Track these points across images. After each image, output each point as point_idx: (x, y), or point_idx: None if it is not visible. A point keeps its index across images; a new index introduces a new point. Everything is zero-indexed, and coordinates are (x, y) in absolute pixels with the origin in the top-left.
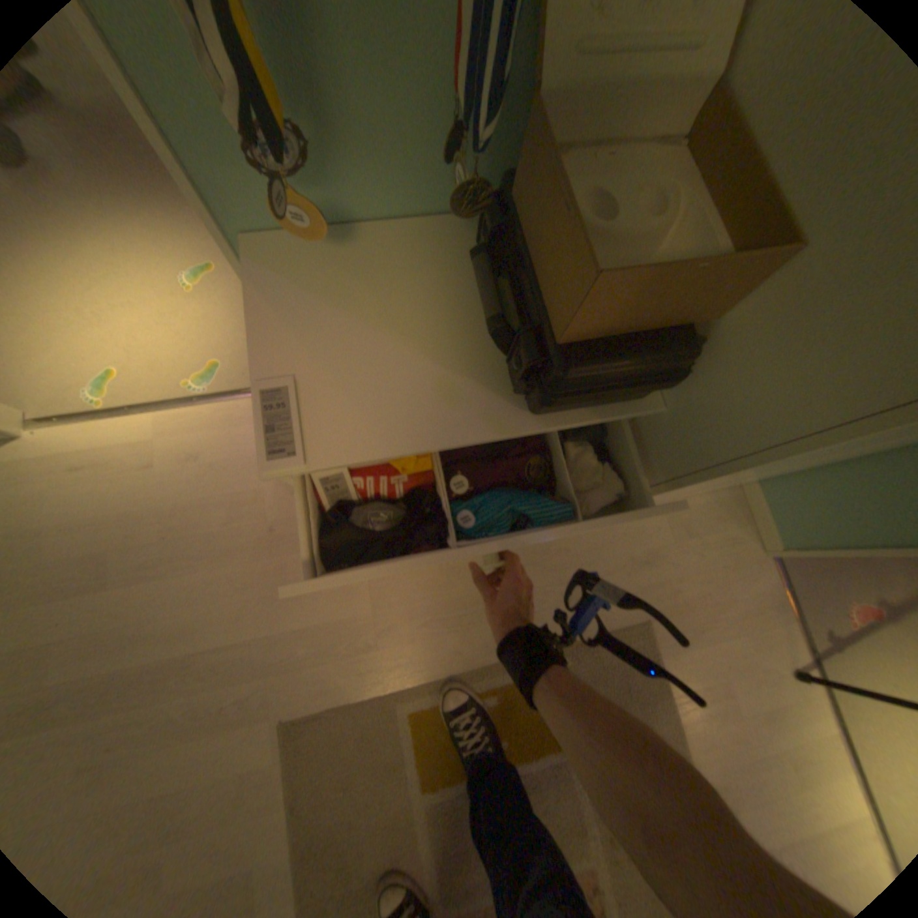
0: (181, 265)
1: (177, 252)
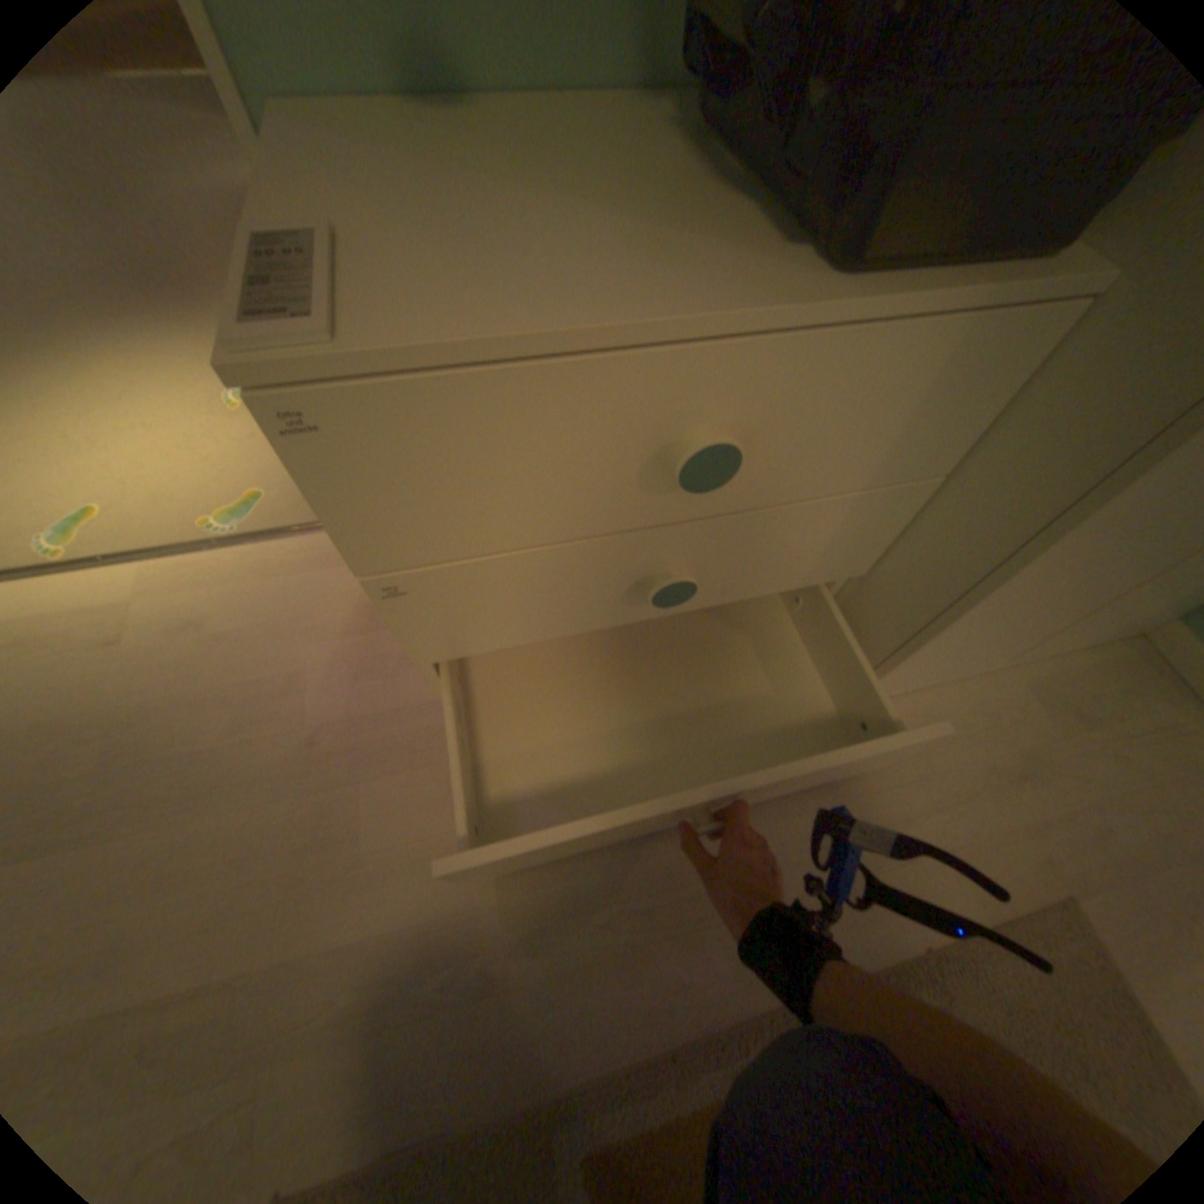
0: None
1: None
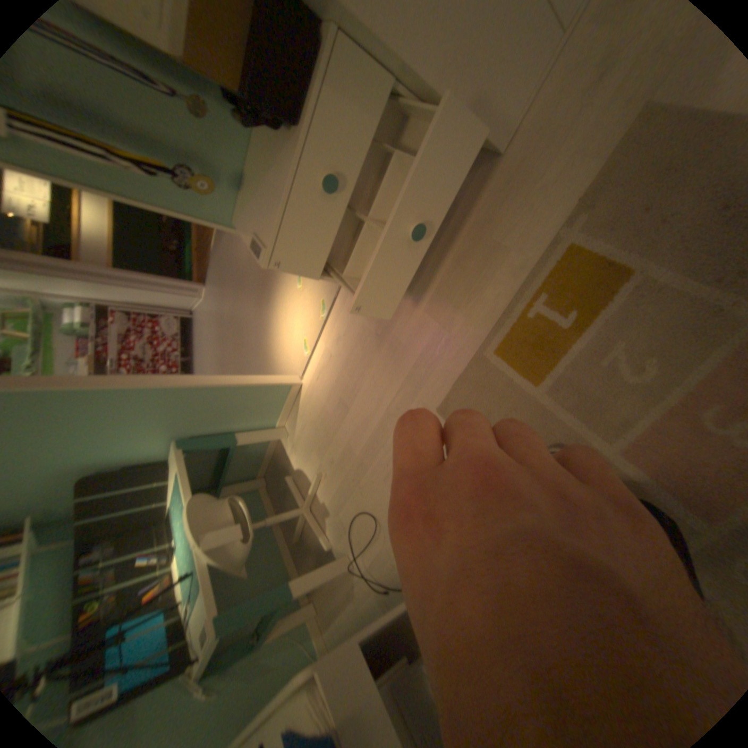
0: (295, 280)
1: (292, 278)
